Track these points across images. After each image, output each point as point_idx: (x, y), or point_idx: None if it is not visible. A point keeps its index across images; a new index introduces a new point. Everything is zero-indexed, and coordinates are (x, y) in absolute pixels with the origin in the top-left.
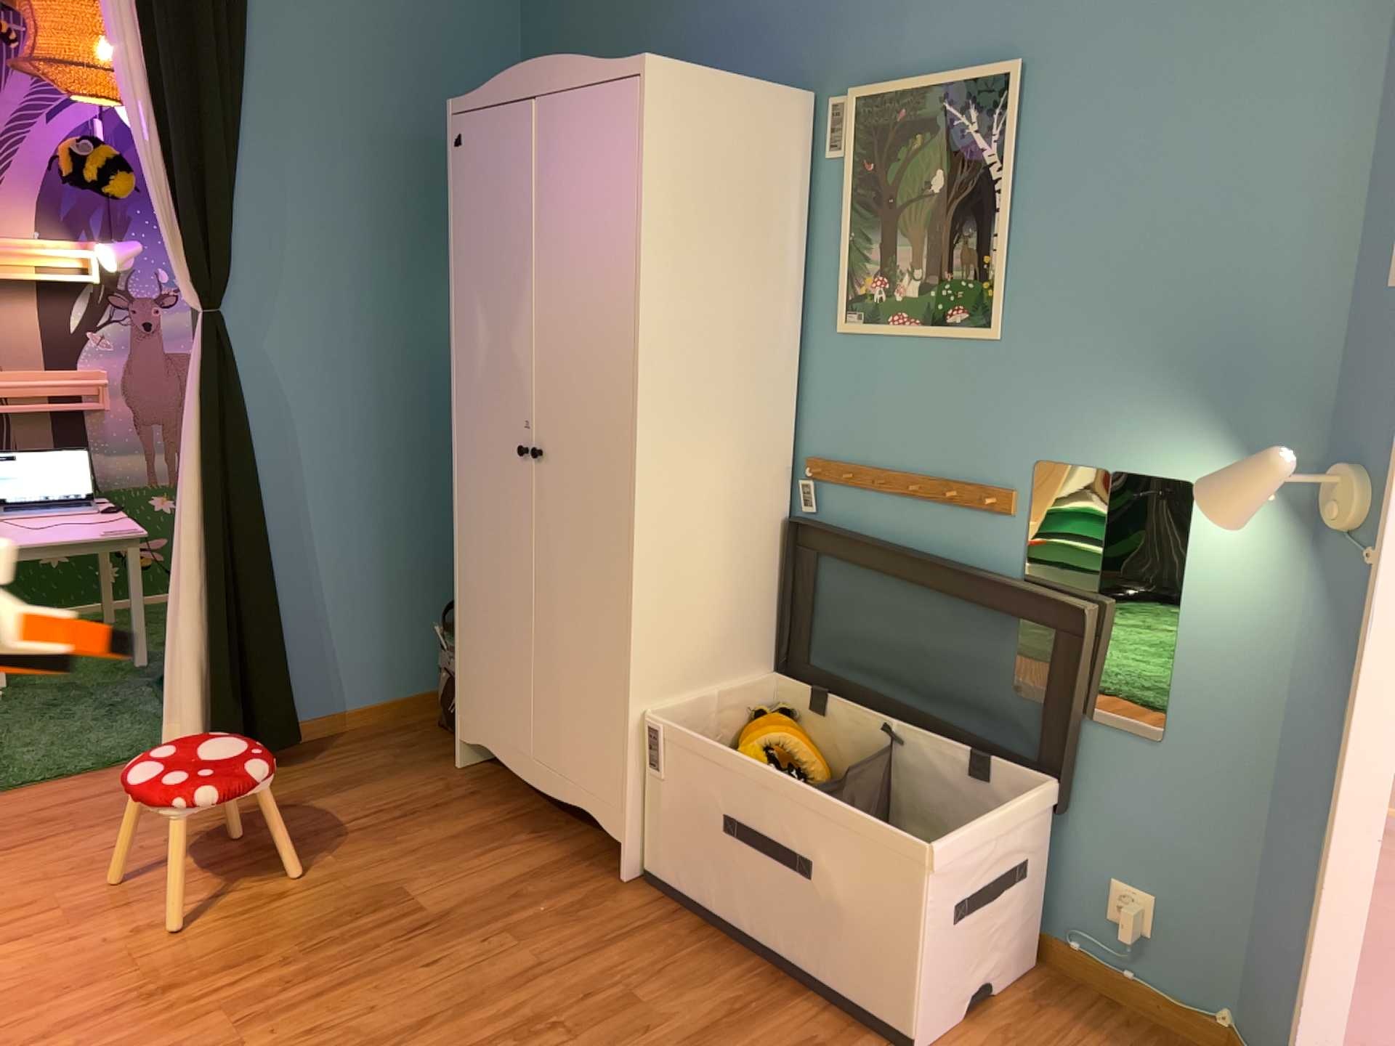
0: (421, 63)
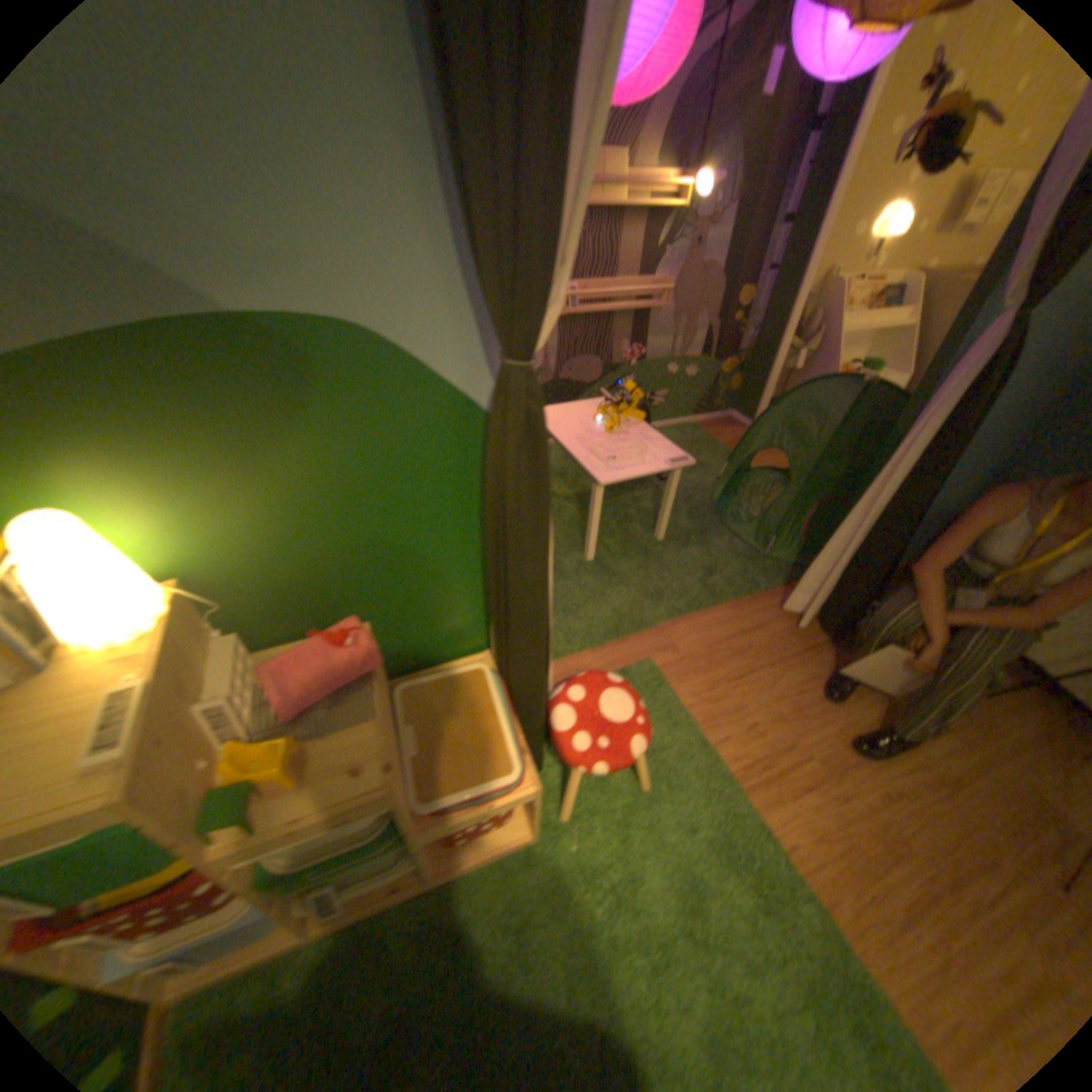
0: None
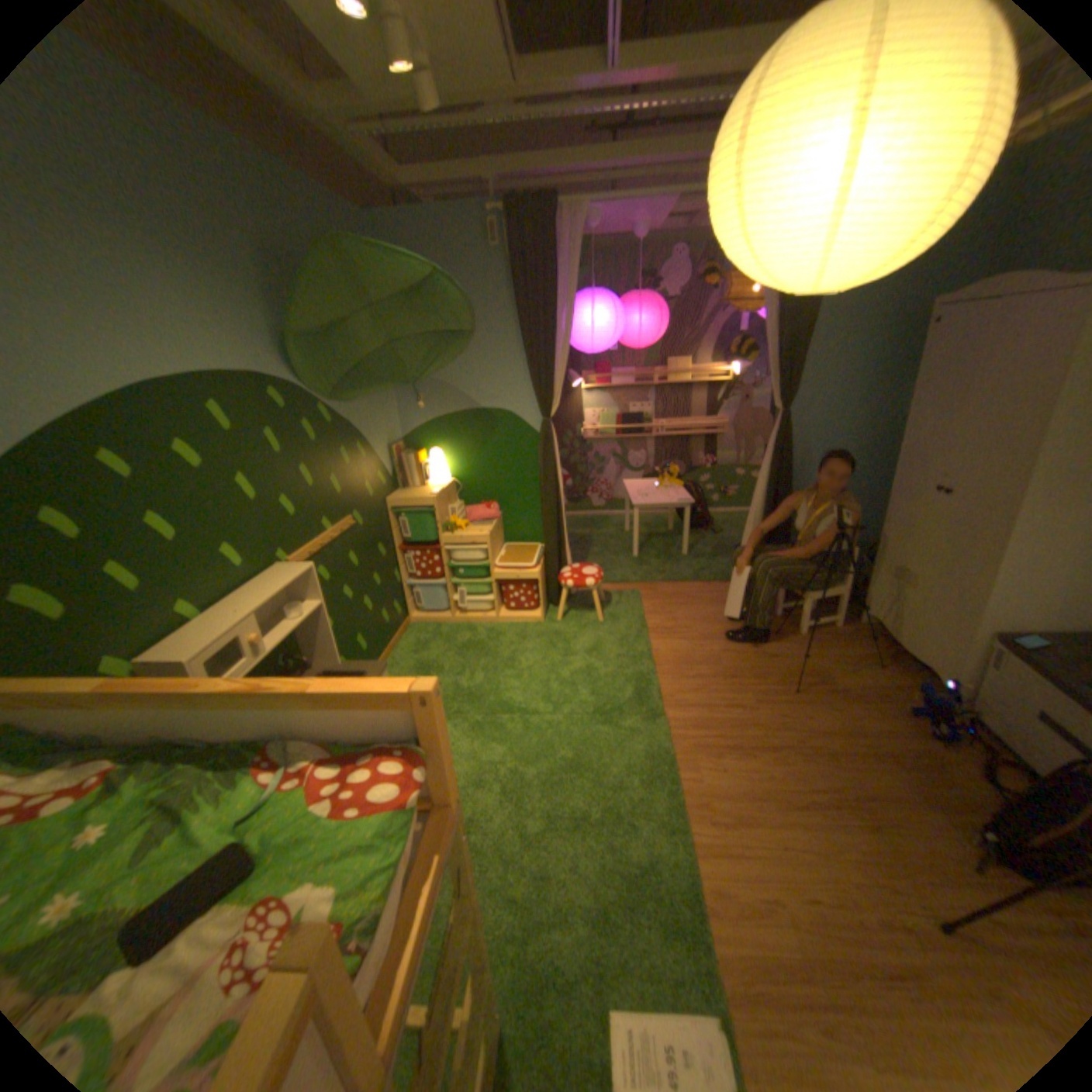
0: (919, 267)
